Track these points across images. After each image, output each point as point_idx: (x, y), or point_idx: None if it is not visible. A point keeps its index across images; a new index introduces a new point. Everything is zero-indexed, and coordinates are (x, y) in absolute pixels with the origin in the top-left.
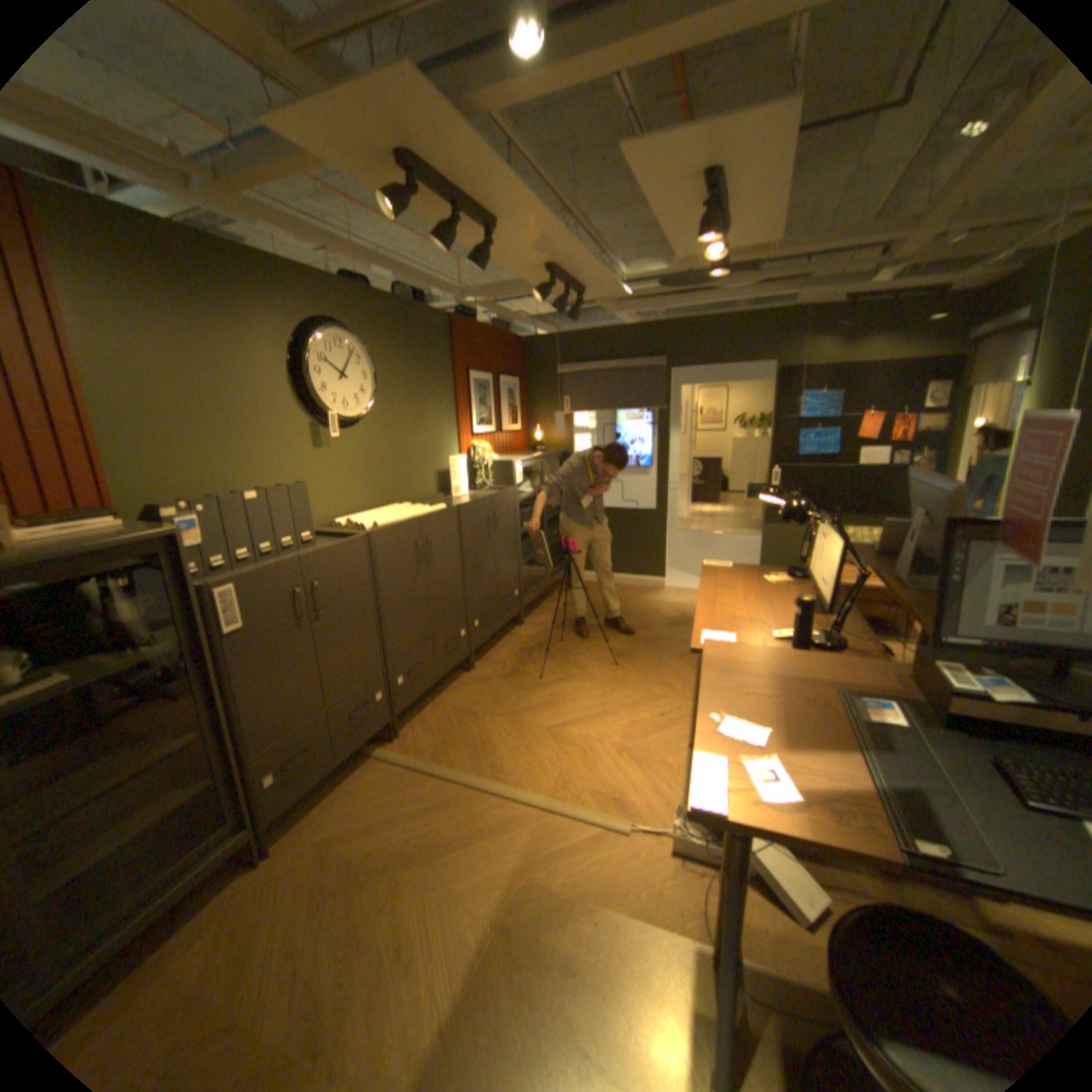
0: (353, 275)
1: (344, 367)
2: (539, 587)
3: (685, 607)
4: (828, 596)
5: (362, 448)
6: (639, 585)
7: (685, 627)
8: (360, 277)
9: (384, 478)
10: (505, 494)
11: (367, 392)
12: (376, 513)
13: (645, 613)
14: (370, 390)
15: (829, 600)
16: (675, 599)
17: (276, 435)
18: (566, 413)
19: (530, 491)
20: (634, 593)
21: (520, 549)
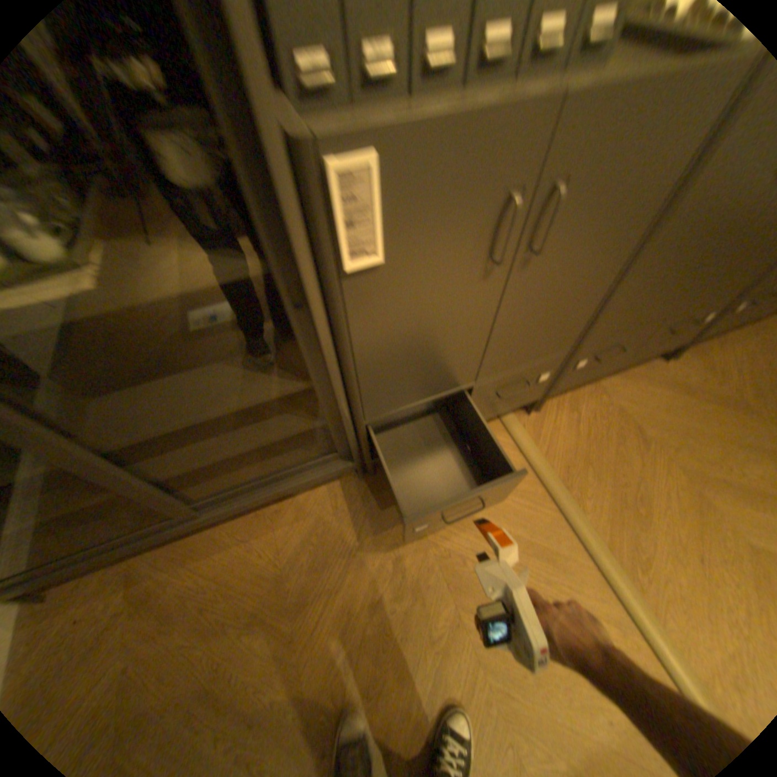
0: None
1: None
2: None
3: None
4: None
5: None
6: None
7: None
8: None
9: None
10: None
11: None
12: None
13: None
14: None
15: None
16: None
17: None
18: None
19: None
20: None
21: None
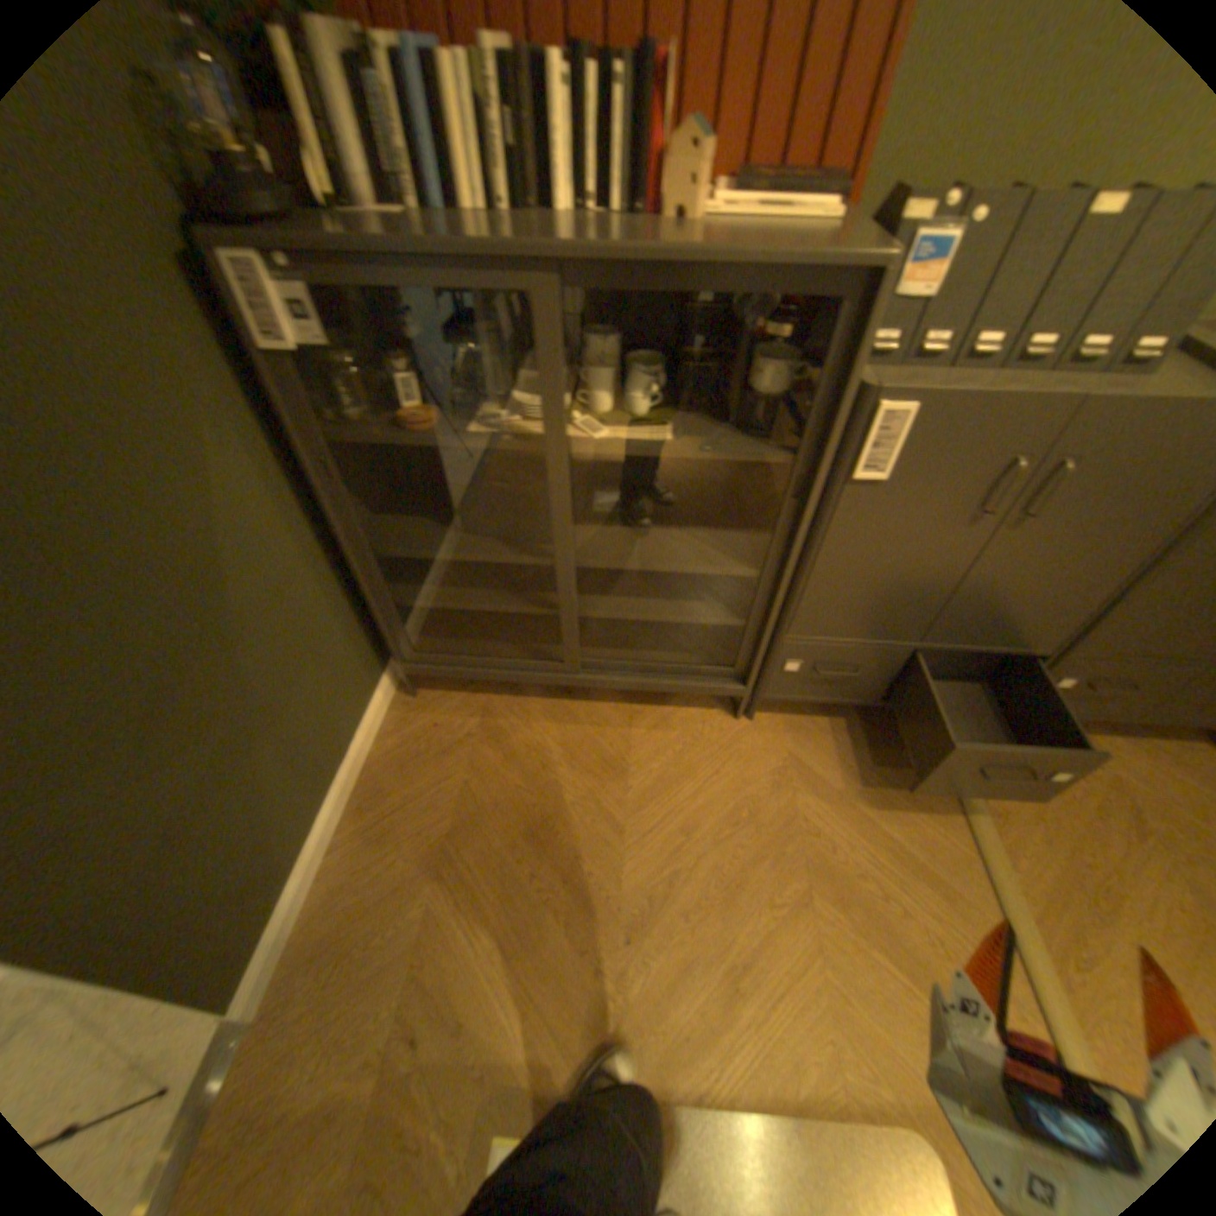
0: None
1: None
2: None
3: None
4: None
5: None
6: None
7: None
8: None
9: None
10: None
11: None
12: None
13: None
14: None
15: None
16: None
17: None
18: None
19: None
20: None
21: None
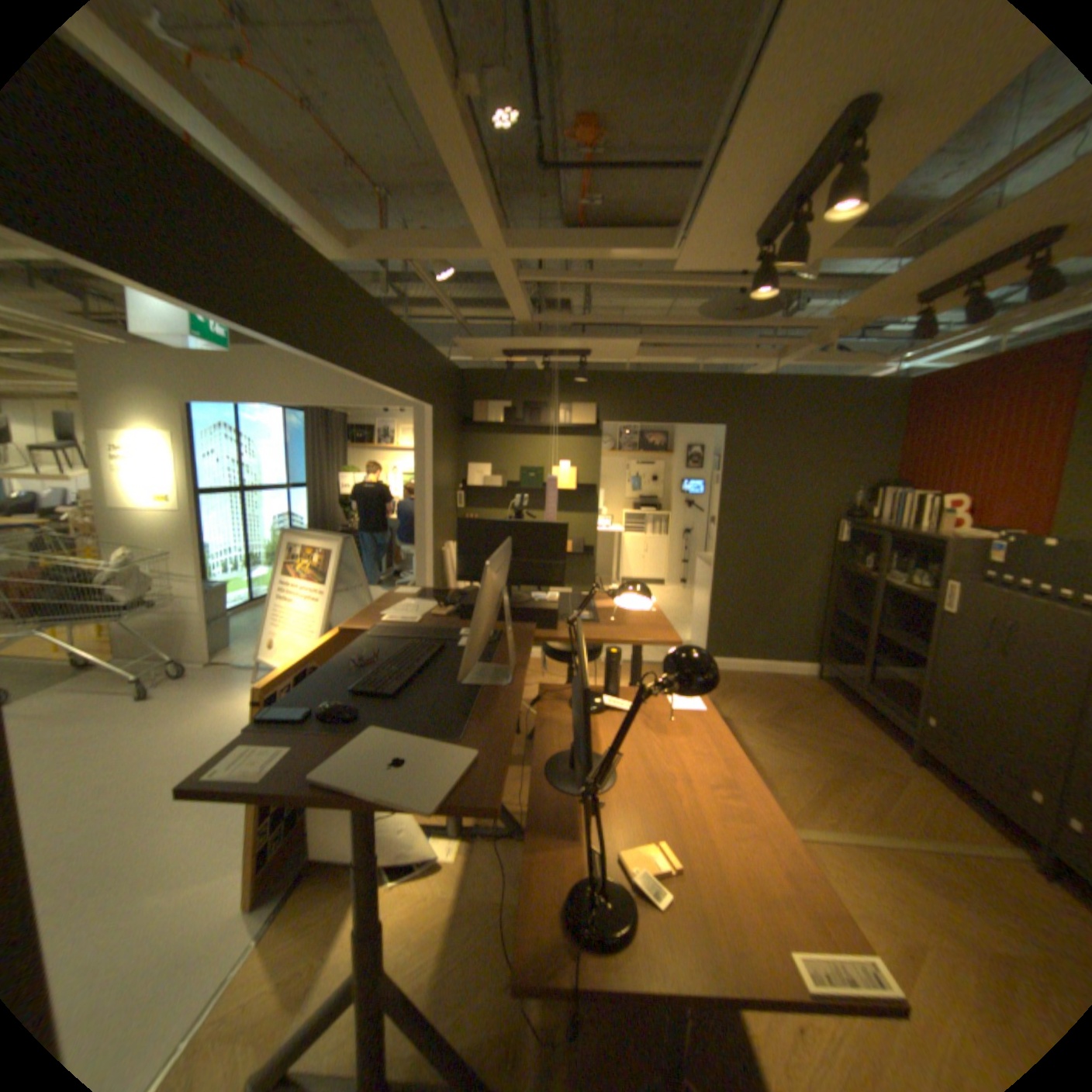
0: None
1: None
2: None
3: None
4: None
5: None
6: None
7: None
8: None
9: None
10: None
11: None
12: None
13: None
14: None
15: None
16: None
17: None
18: None
19: None
20: None
21: None
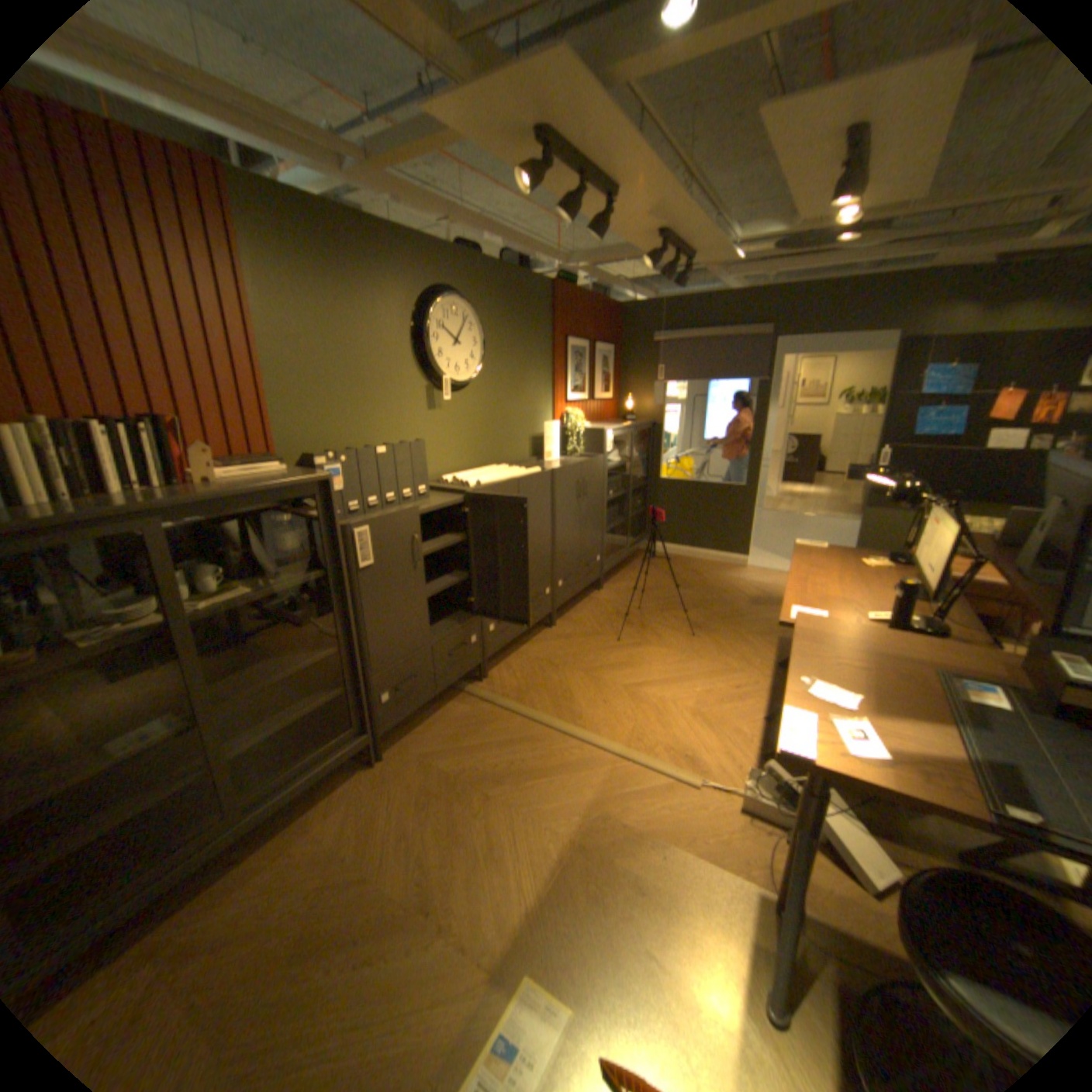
0: (469, 243)
1: (459, 333)
2: (620, 555)
3: (768, 587)
4: (934, 583)
5: (469, 411)
6: (720, 562)
7: (767, 606)
8: (474, 244)
9: (485, 440)
10: (596, 461)
11: (475, 358)
12: (478, 472)
13: (726, 589)
14: (478, 356)
15: (935, 587)
16: (758, 578)
17: (399, 396)
18: (659, 382)
19: (618, 460)
20: (715, 569)
21: (605, 516)
